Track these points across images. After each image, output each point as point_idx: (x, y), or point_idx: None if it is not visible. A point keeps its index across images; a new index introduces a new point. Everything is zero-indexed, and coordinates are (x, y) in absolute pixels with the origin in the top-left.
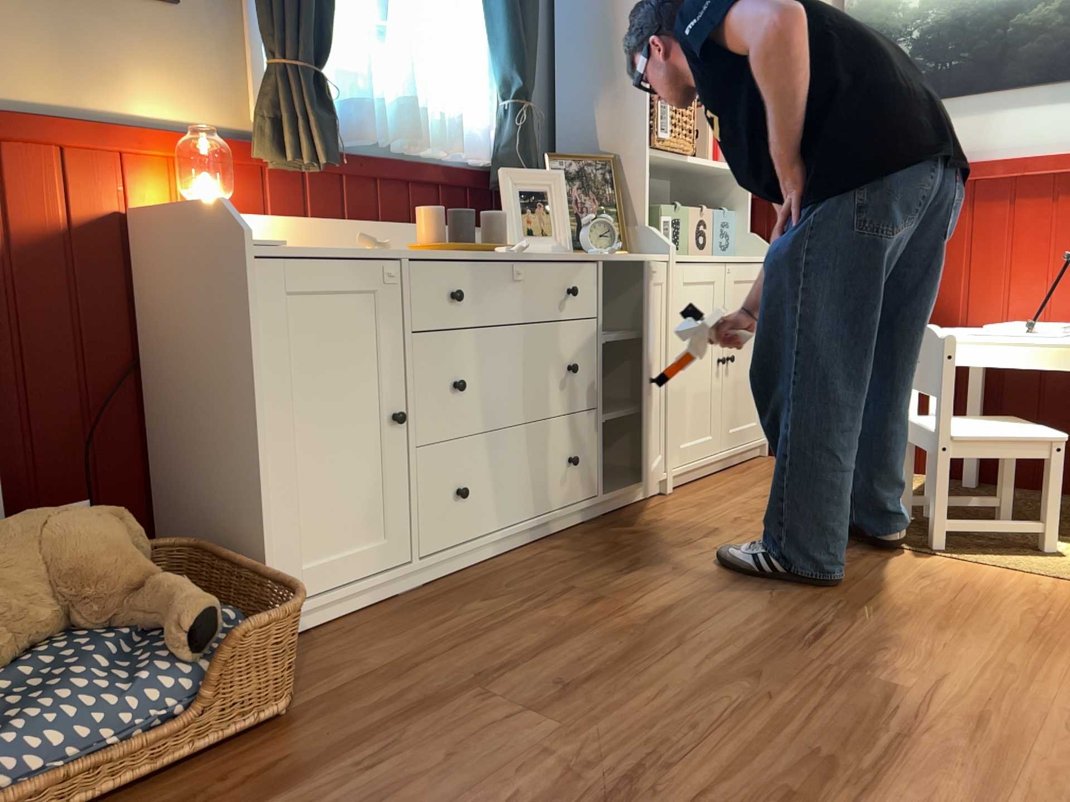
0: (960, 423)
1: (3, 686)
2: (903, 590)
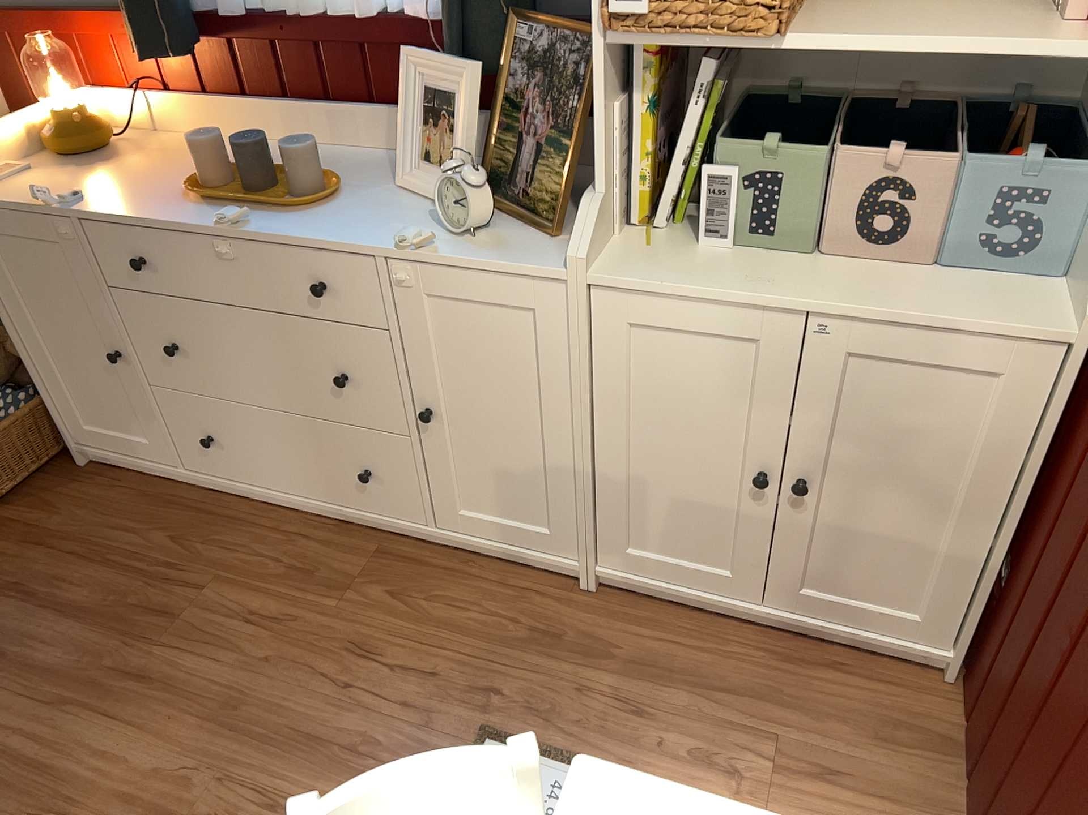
0: None
1: None
2: None
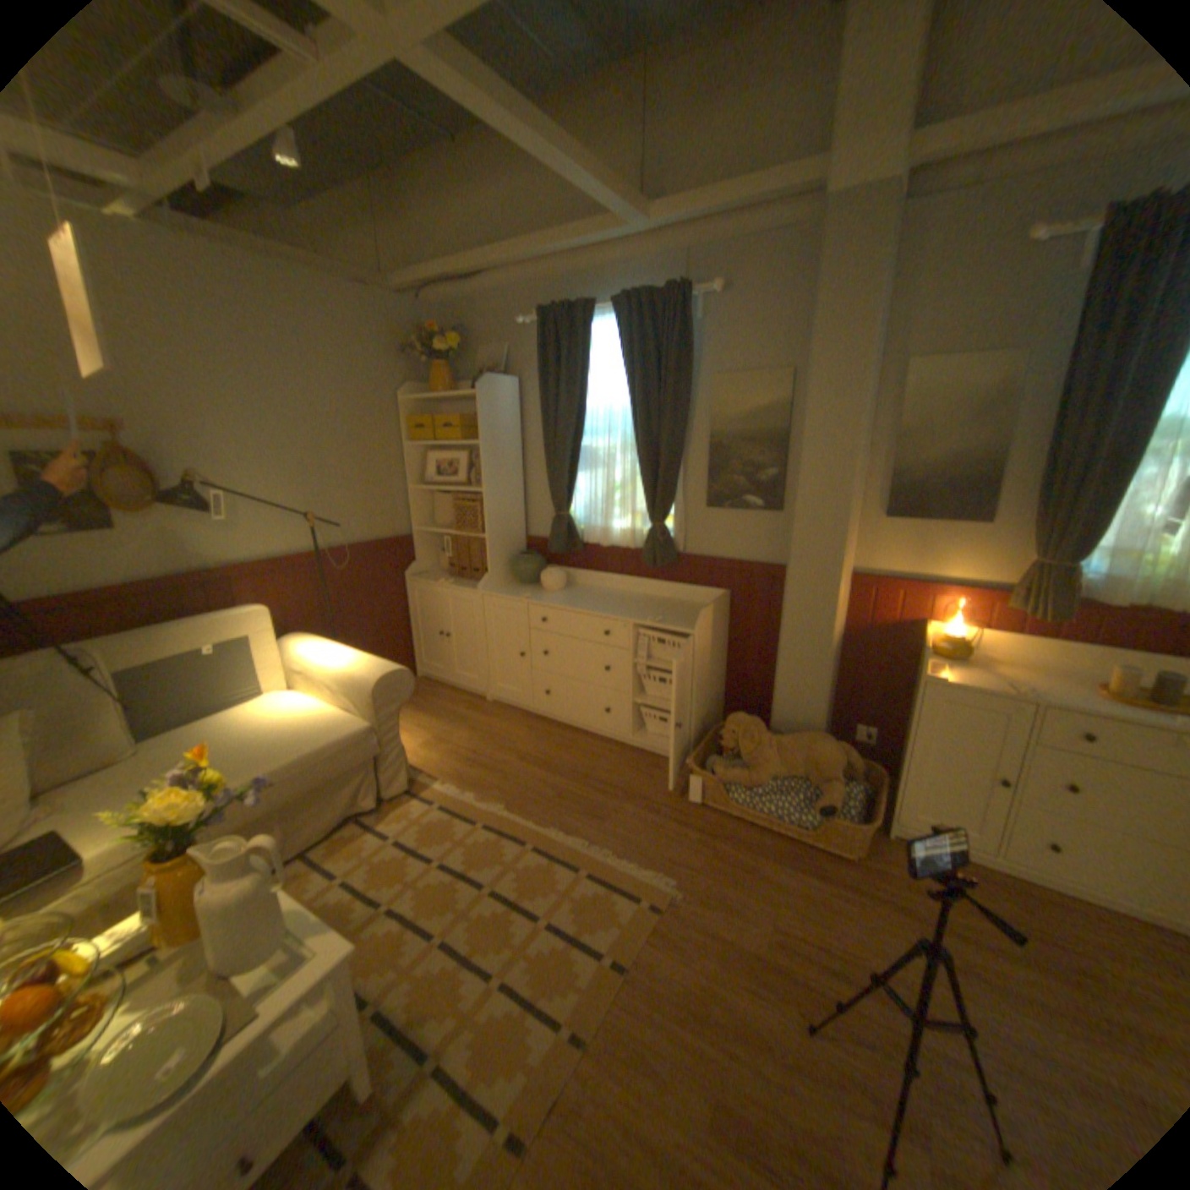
0: None
1: (780, 784)
2: None
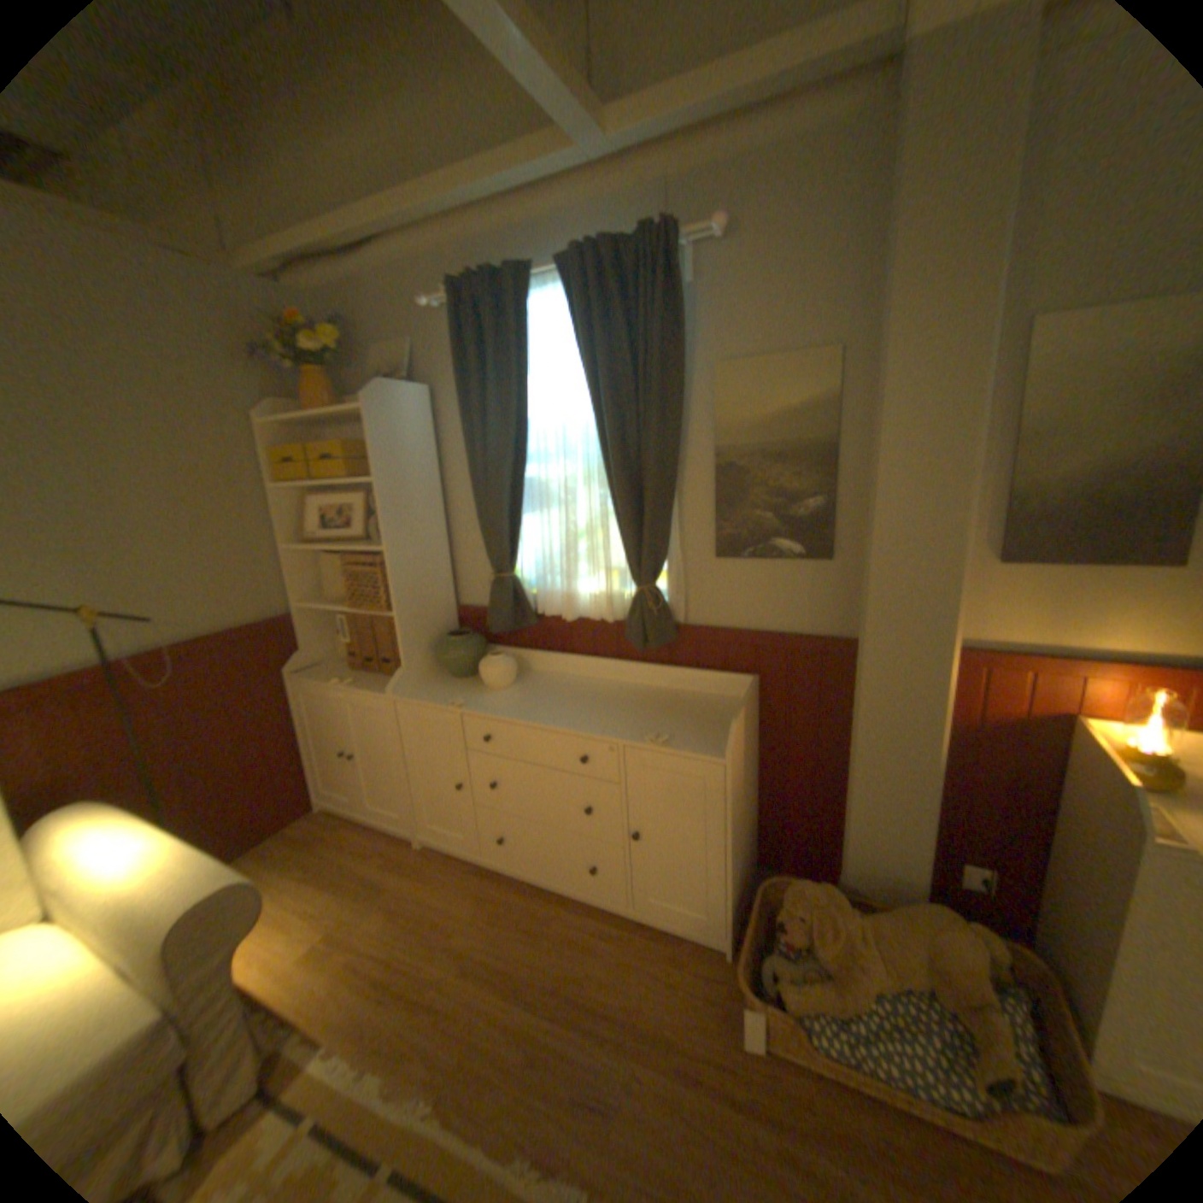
0: None
1: (891, 1008)
2: None
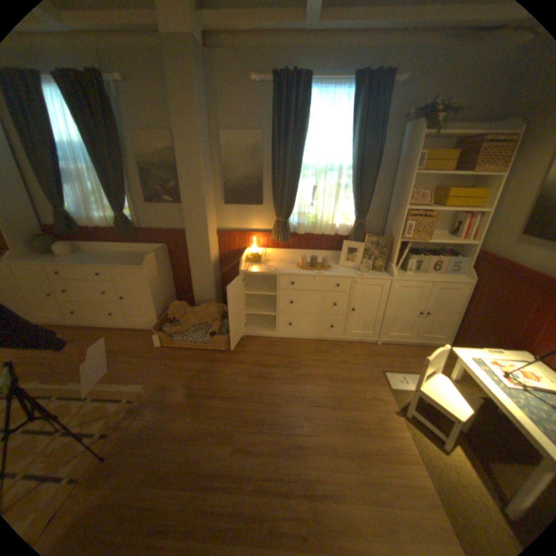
0: (447, 388)
1: (196, 328)
2: (364, 416)
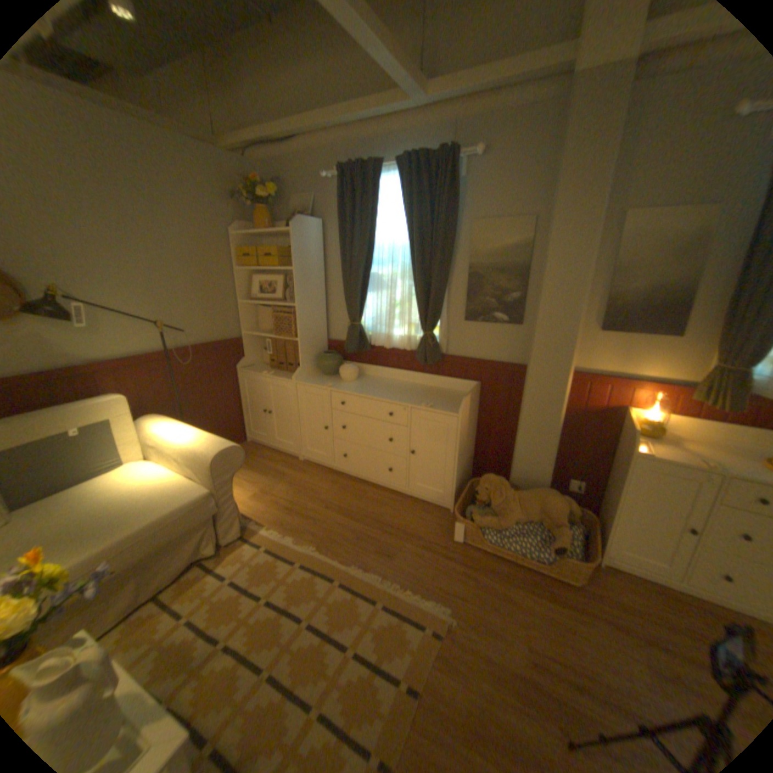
0: None
1: (521, 527)
2: None
